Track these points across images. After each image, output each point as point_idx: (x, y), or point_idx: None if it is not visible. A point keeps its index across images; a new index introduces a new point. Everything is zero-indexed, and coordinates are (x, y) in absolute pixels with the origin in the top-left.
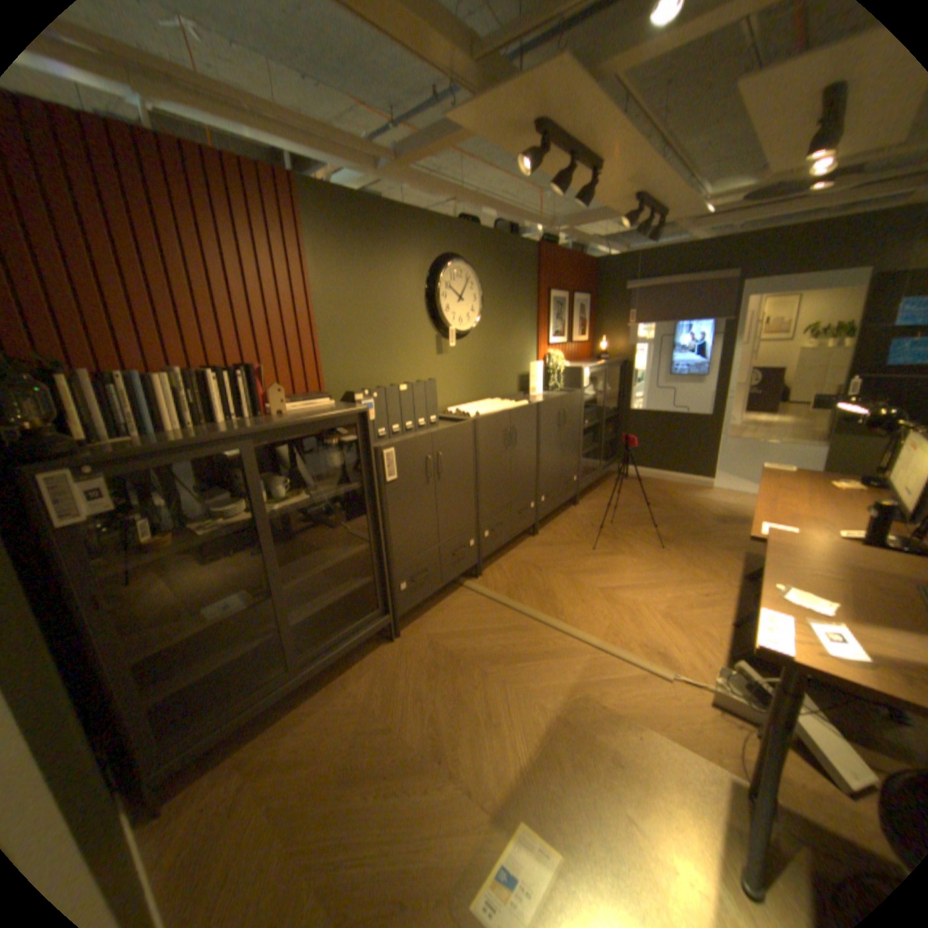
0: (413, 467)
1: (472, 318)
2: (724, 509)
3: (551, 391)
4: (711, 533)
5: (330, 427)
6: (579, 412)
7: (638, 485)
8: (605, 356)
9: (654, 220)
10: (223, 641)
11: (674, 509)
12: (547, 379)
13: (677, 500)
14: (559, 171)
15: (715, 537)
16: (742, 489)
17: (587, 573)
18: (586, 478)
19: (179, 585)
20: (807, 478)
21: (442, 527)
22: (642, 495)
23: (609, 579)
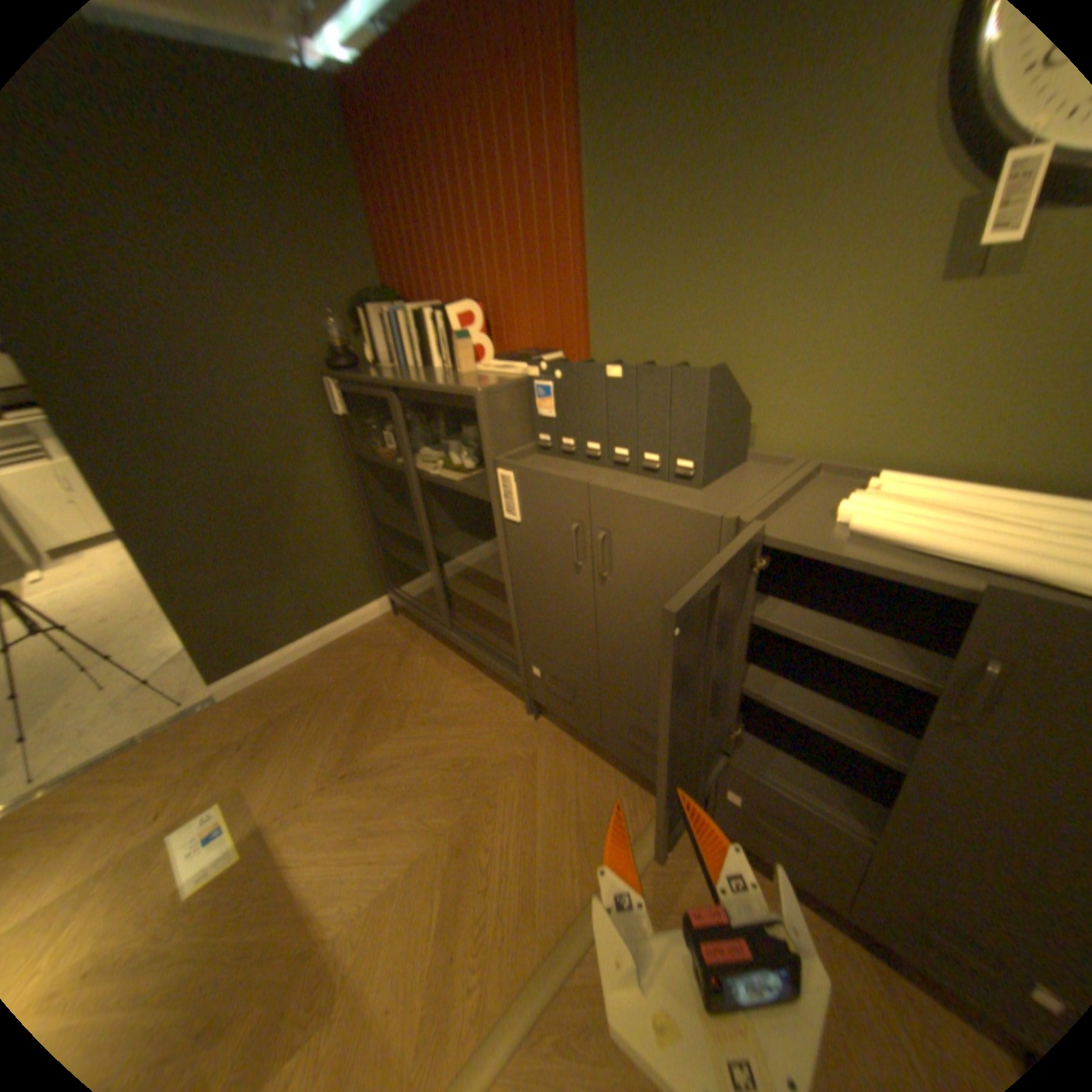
0: (550, 524)
1: None
2: None
3: None
4: None
5: (453, 404)
6: None
7: None
8: None
9: None
10: (441, 558)
11: None
12: None
13: None
14: None
15: None
16: None
17: None
18: None
19: (409, 493)
20: None
21: (608, 666)
22: None
23: None
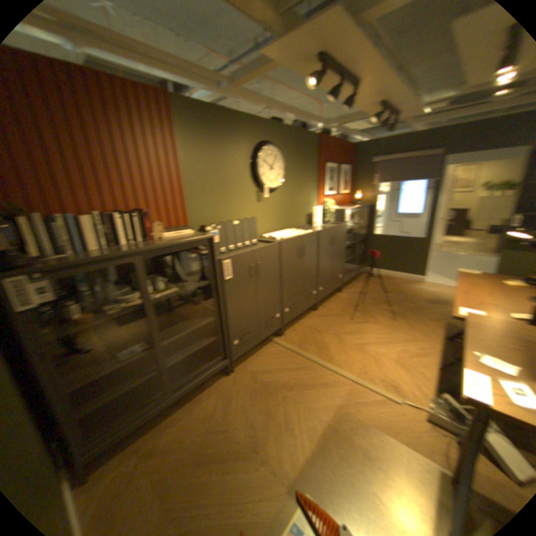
0: (243, 271)
1: (279, 180)
2: (432, 295)
3: (327, 223)
4: (425, 310)
5: (191, 247)
6: (344, 236)
7: (379, 280)
8: (360, 202)
9: (391, 118)
10: (127, 375)
11: (401, 295)
12: (324, 216)
13: (403, 289)
14: (333, 87)
15: (427, 312)
16: (443, 282)
17: (348, 334)
18: (347, 276)
19: (100, 343)
20: (487, 278)
21: (260, 306)
22: (381, 286)
23: (361, 338)
